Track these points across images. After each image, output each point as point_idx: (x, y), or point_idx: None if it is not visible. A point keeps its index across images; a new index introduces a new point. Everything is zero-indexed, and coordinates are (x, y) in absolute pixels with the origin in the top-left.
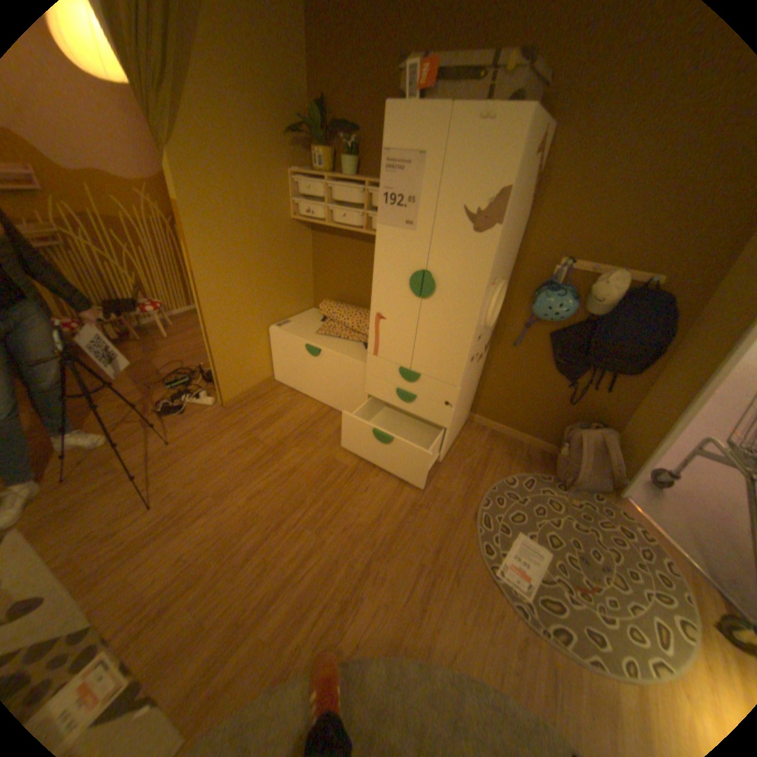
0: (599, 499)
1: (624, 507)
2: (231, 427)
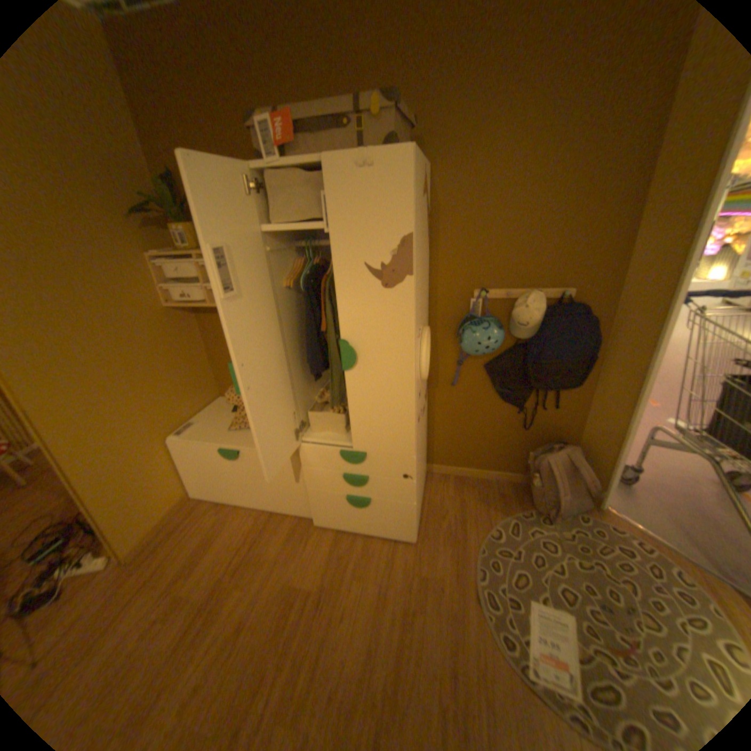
0: (585, 520)
1: (610, 521)
2: (138, 593)
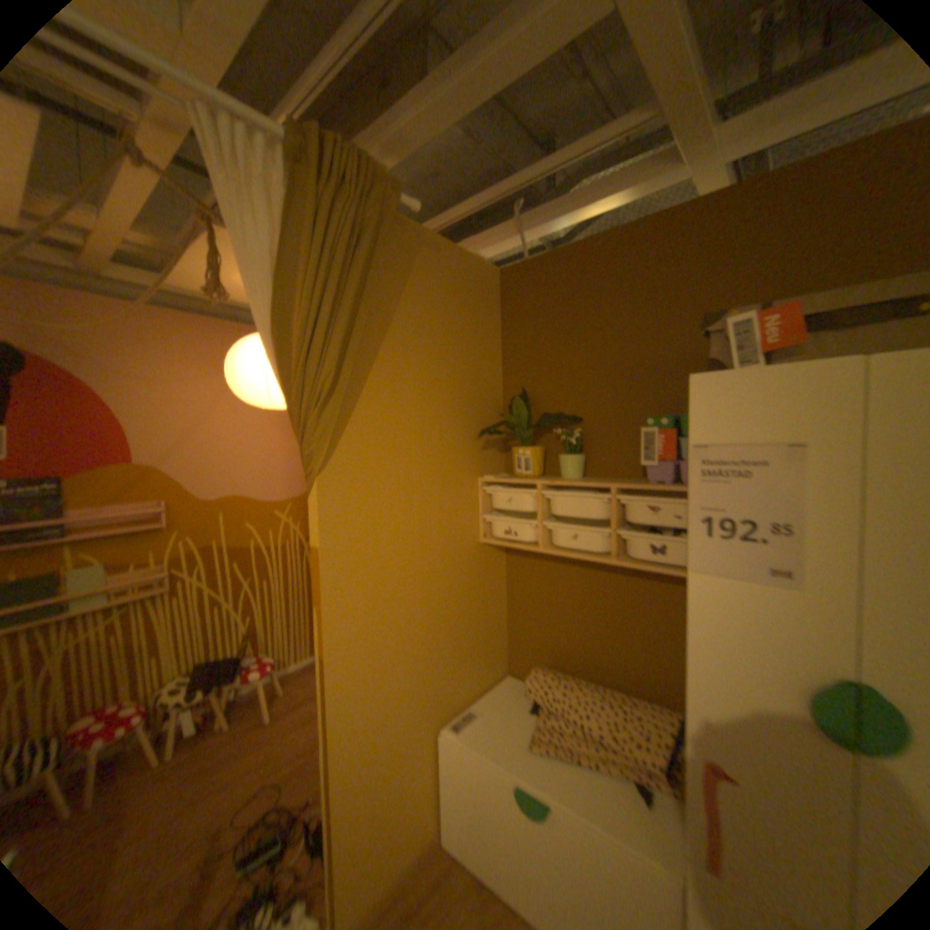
0: None
1: None
2: None
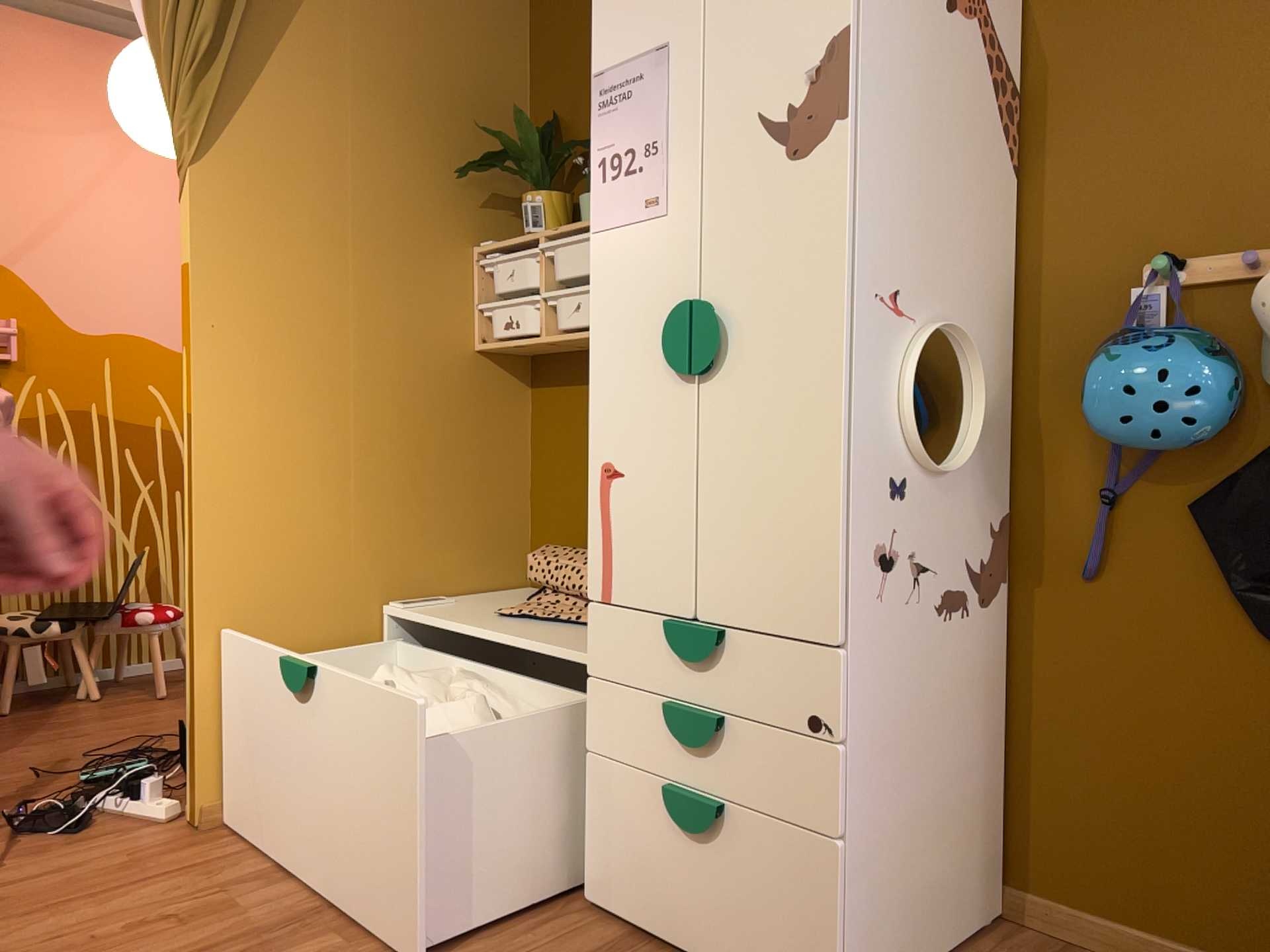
0: None
1: None
2: (180, 869)
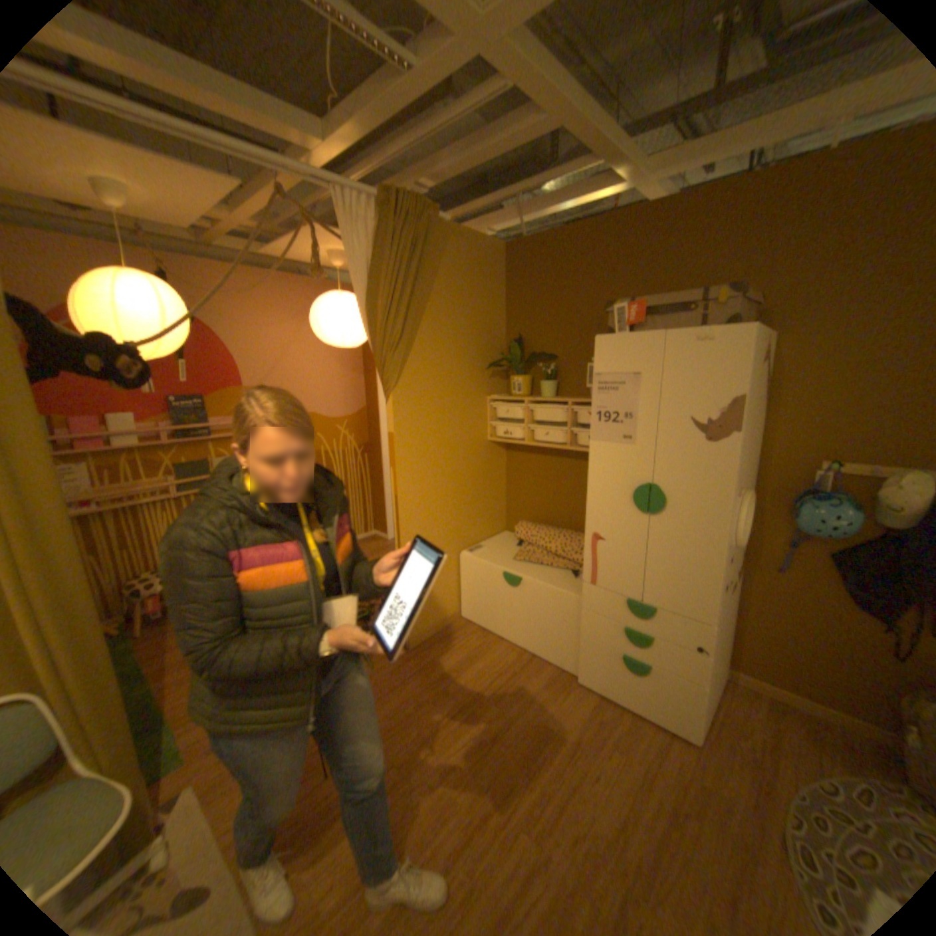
0: None
1: None
2: (415, 674)
